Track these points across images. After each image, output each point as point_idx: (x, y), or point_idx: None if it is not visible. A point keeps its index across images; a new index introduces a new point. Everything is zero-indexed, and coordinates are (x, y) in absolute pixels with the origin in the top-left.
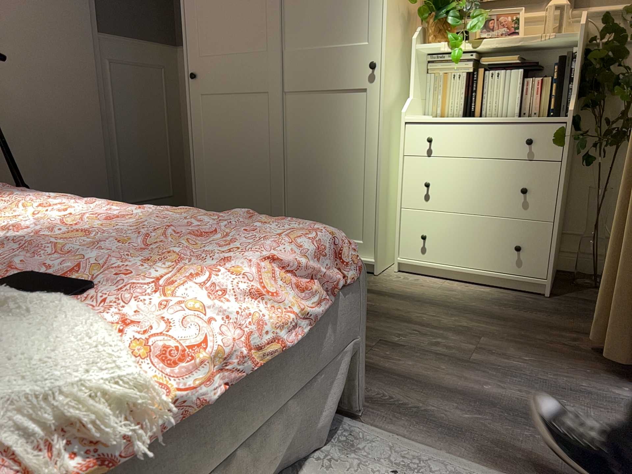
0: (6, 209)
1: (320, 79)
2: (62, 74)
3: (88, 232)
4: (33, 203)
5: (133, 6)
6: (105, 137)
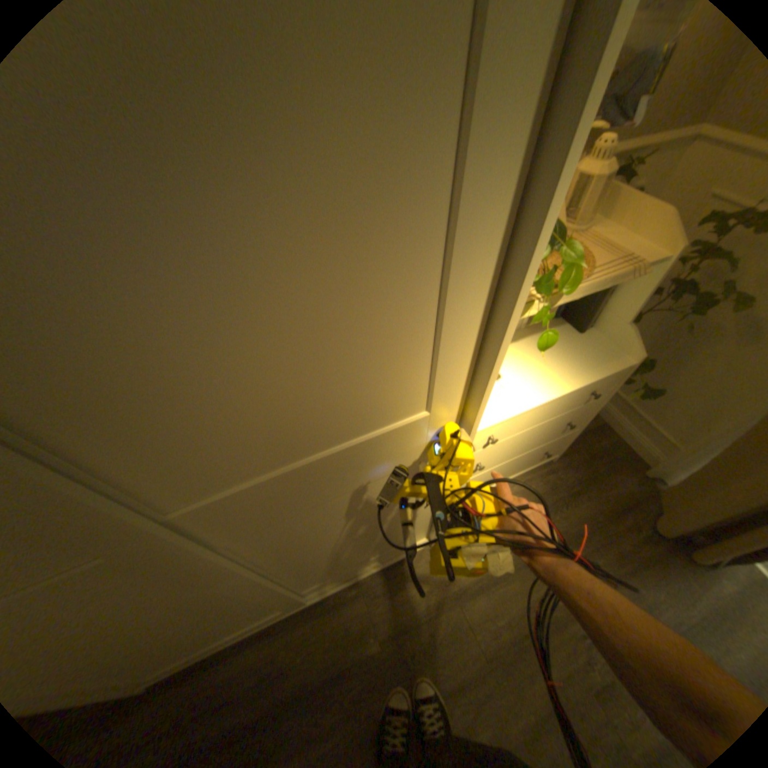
0: None
1: (316, 494)
2: None
3: None
4: None
5: None
6: None
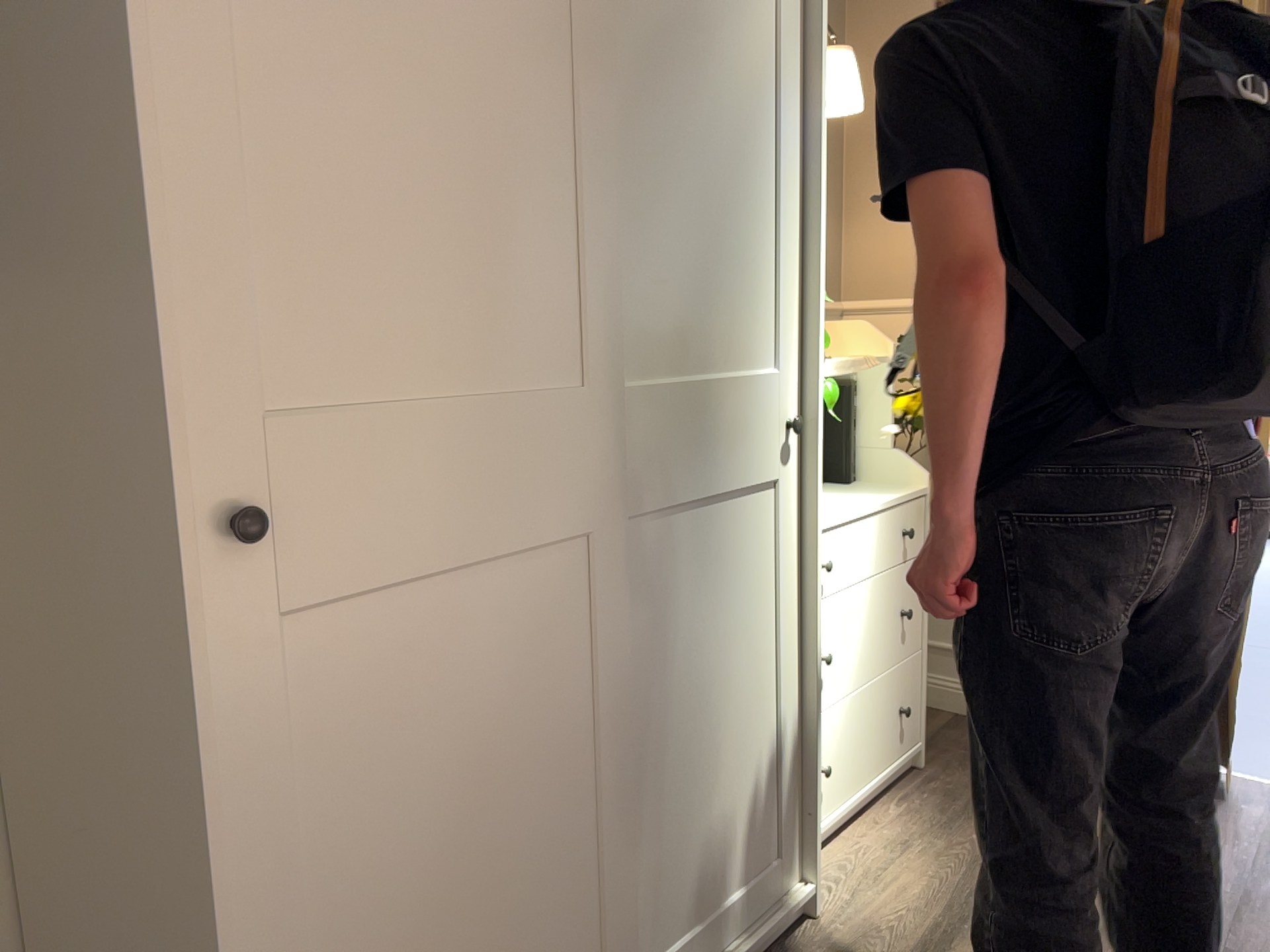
0: None
1: (703, 466)
2: None
3: None
4: None
5: None
6: None
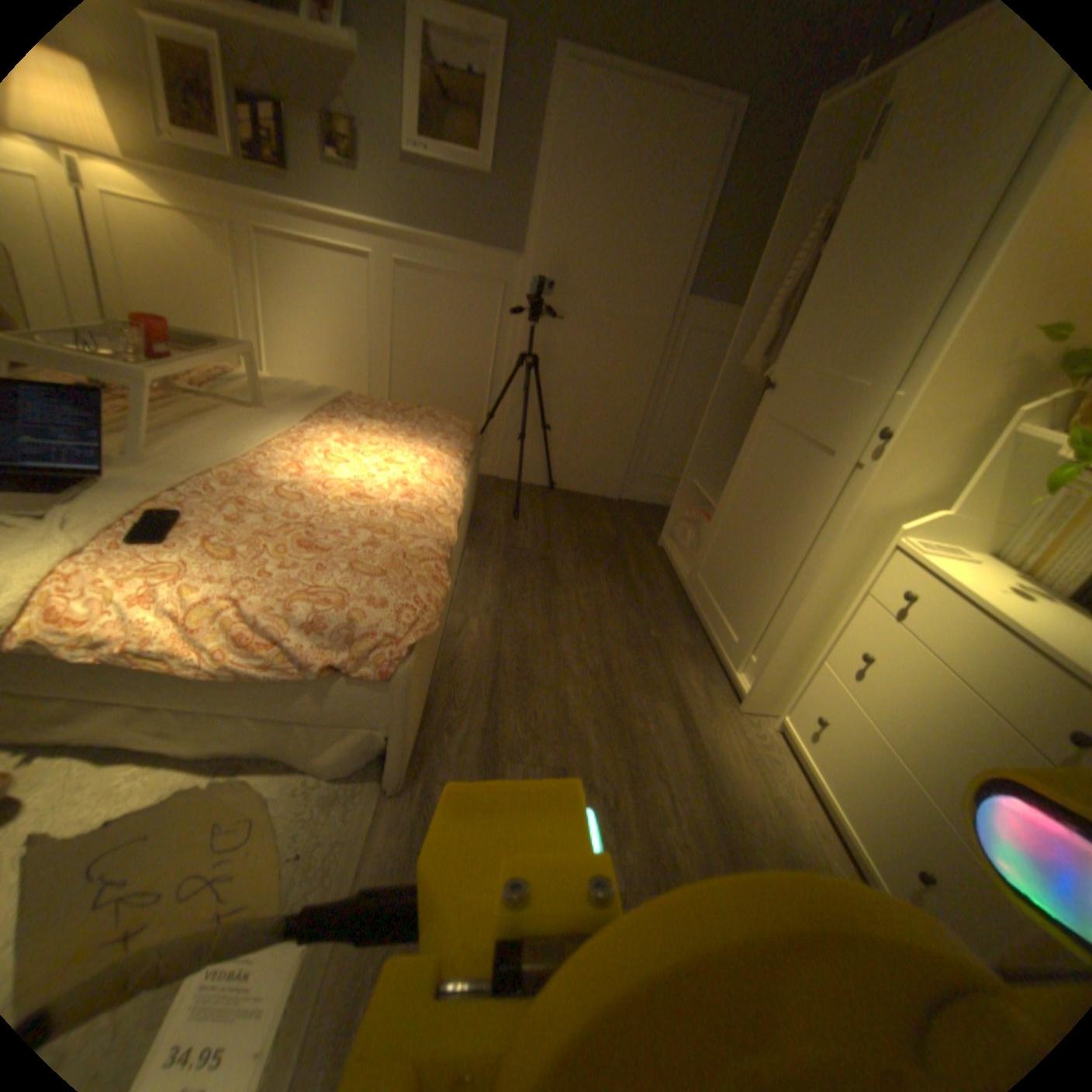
0: (379, 449)
1: (825, 423)
2: (627, 332)
3: (319, 495)
4: (416, 450)
5: (749, 263)
6: (649, 402)
